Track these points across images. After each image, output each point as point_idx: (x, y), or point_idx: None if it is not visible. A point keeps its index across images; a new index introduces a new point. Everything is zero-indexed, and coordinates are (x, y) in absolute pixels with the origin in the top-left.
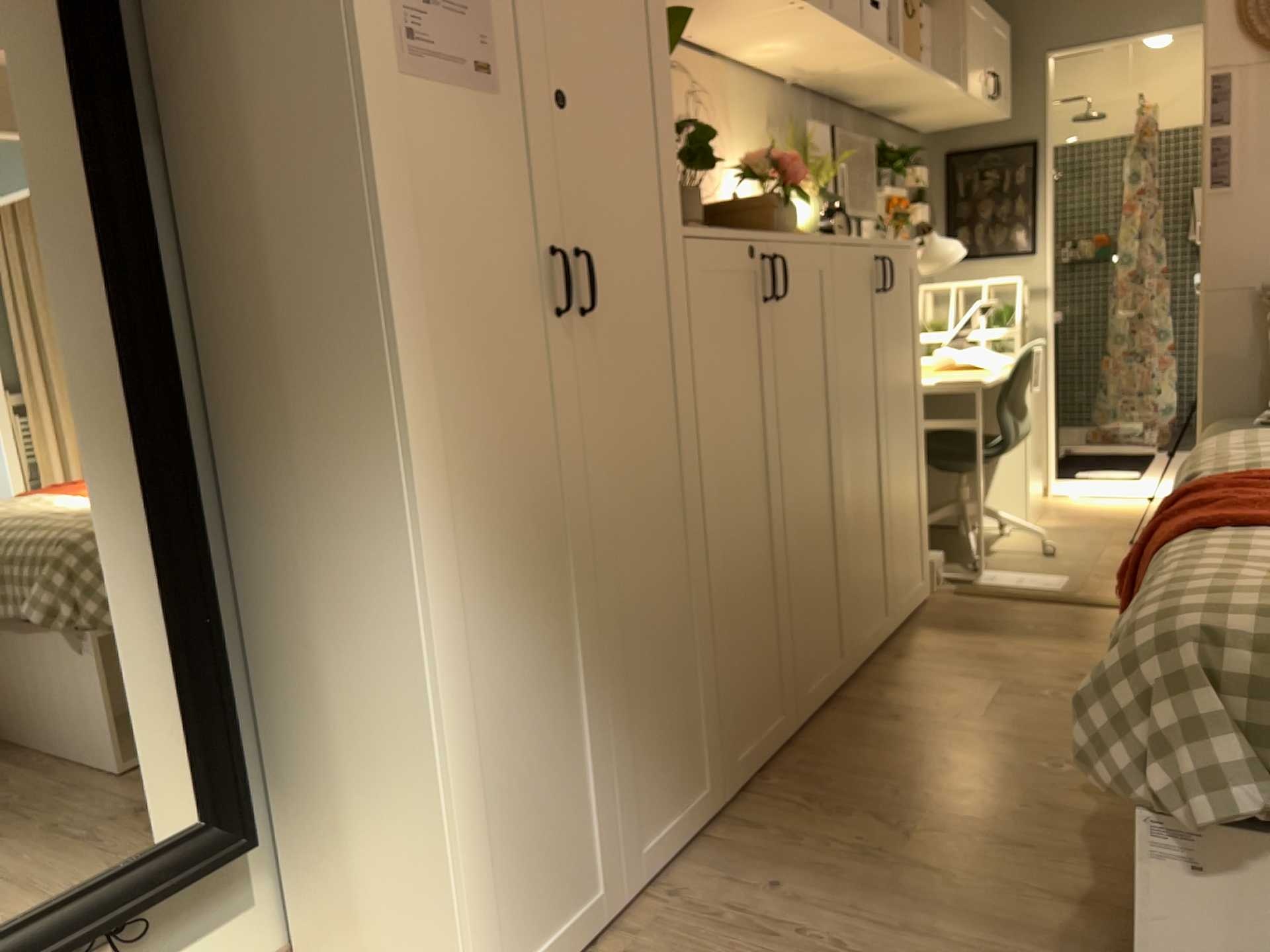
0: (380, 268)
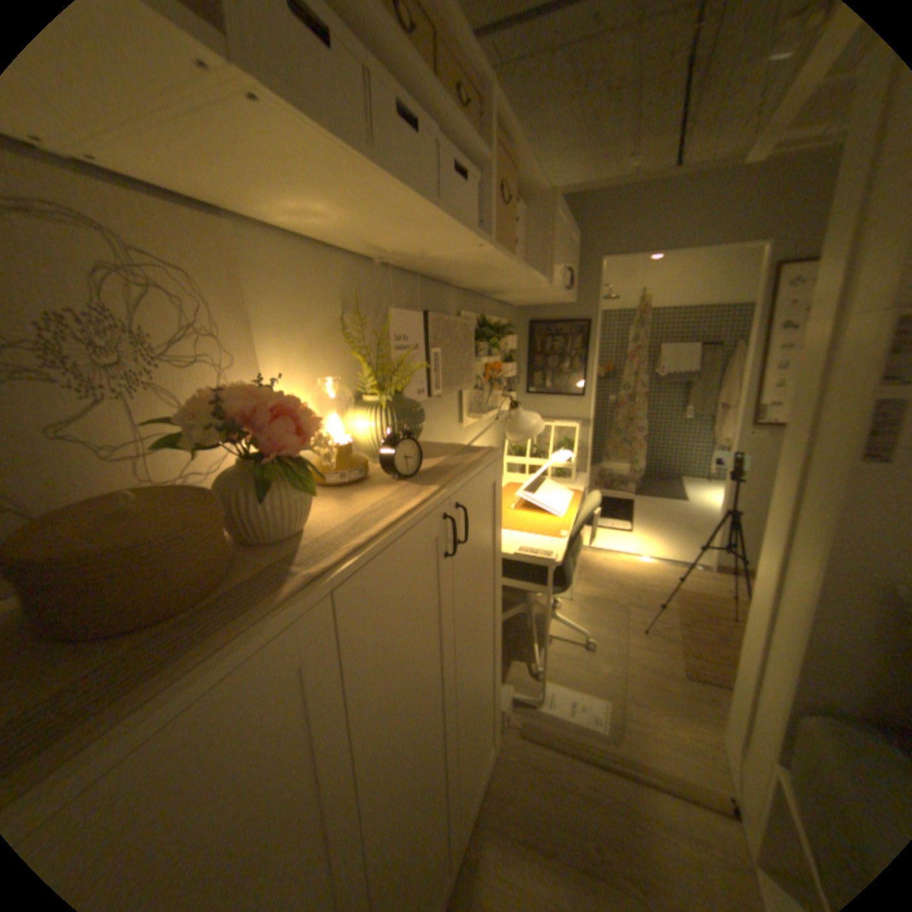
0: None
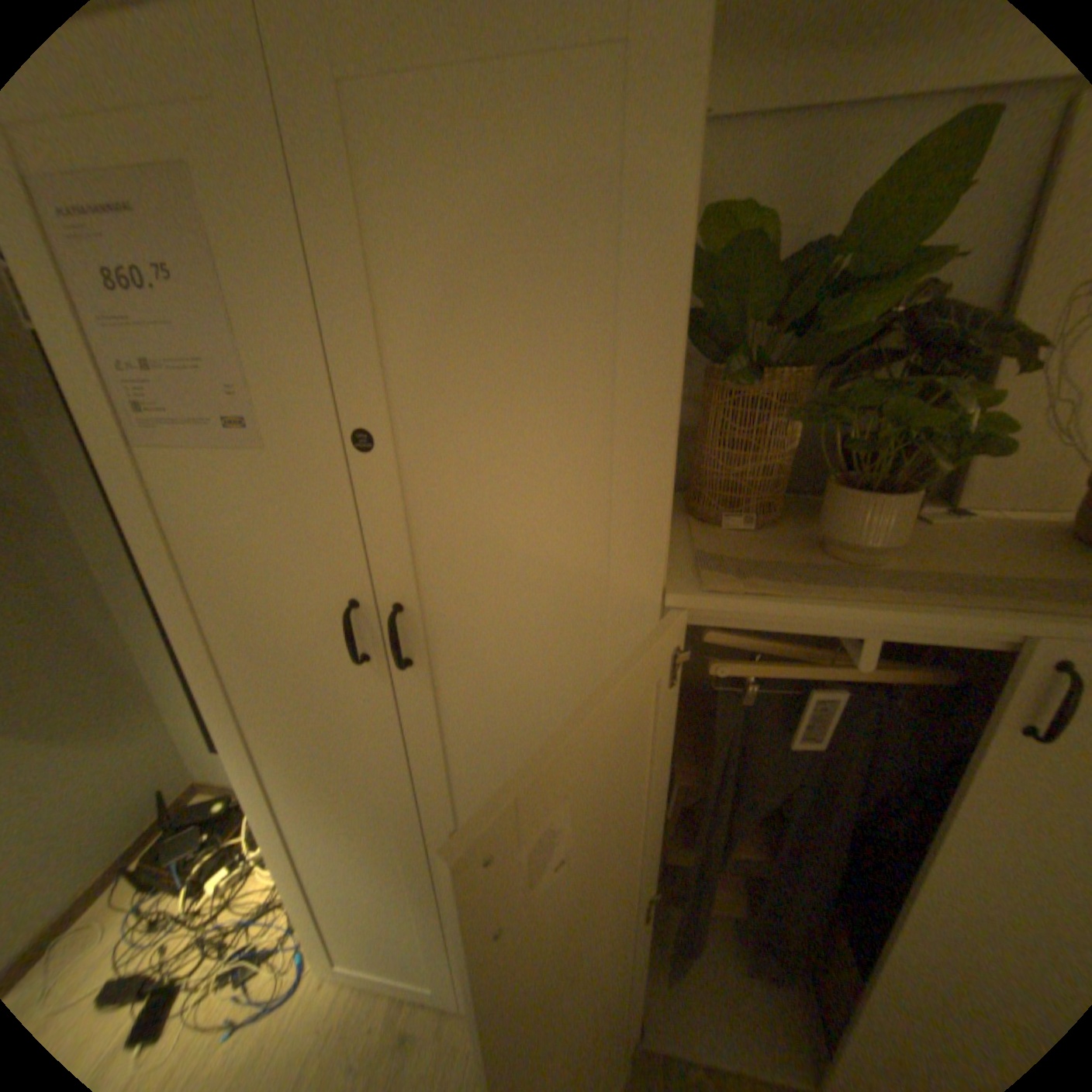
0: (155, 601)
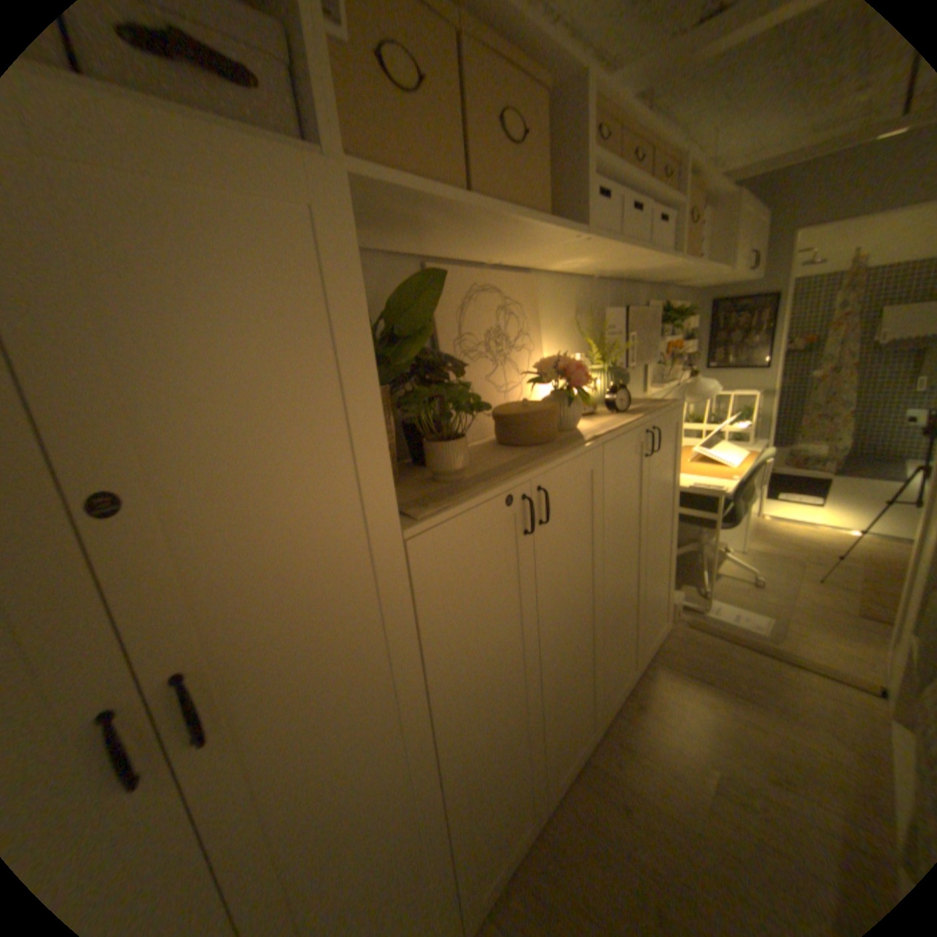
0: None
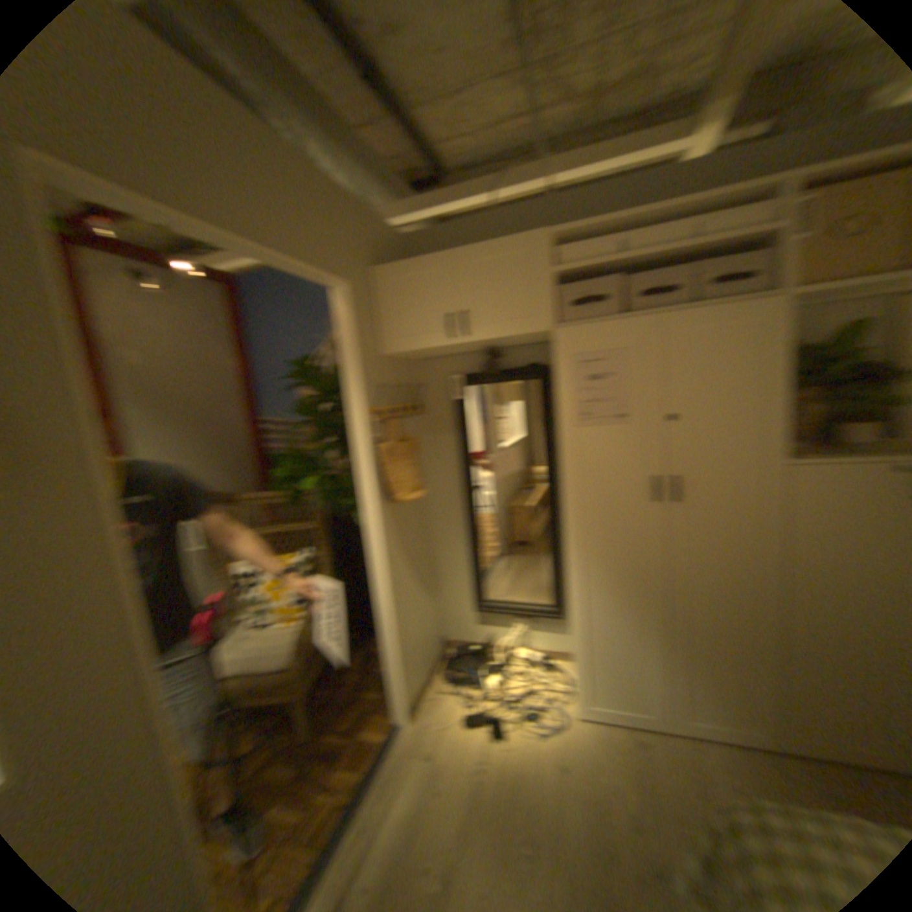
0: (566, 487)
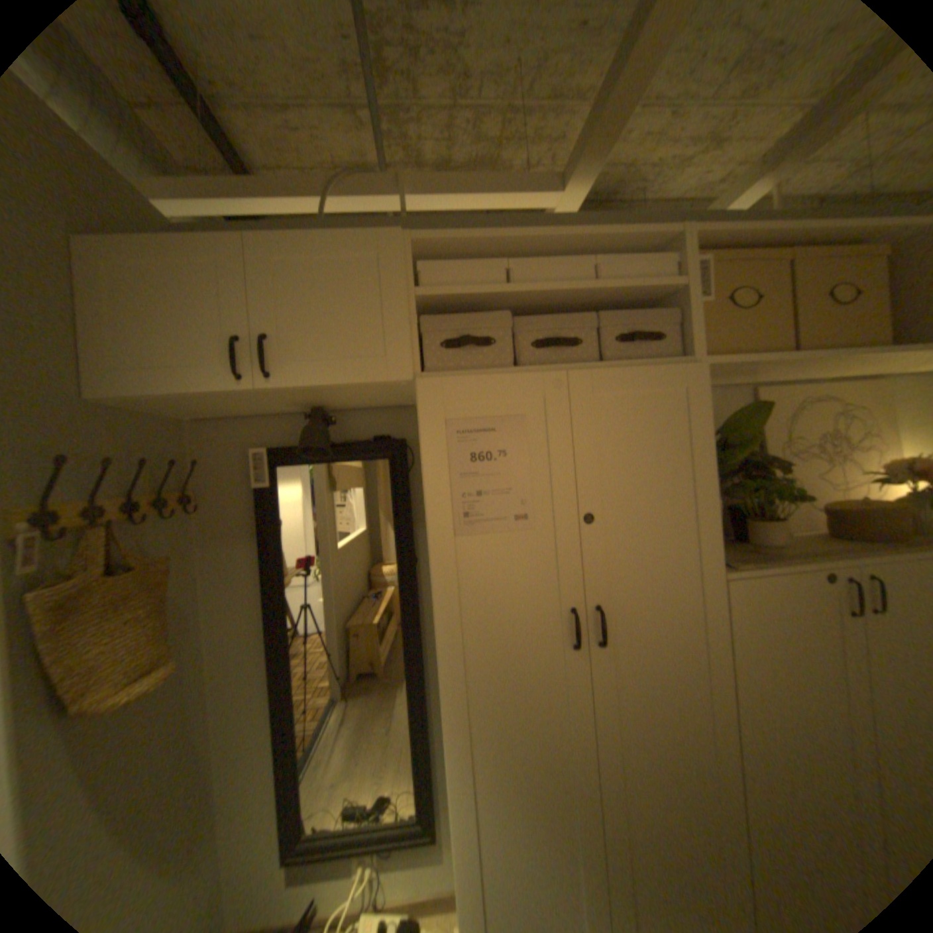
0: (437, 638)
